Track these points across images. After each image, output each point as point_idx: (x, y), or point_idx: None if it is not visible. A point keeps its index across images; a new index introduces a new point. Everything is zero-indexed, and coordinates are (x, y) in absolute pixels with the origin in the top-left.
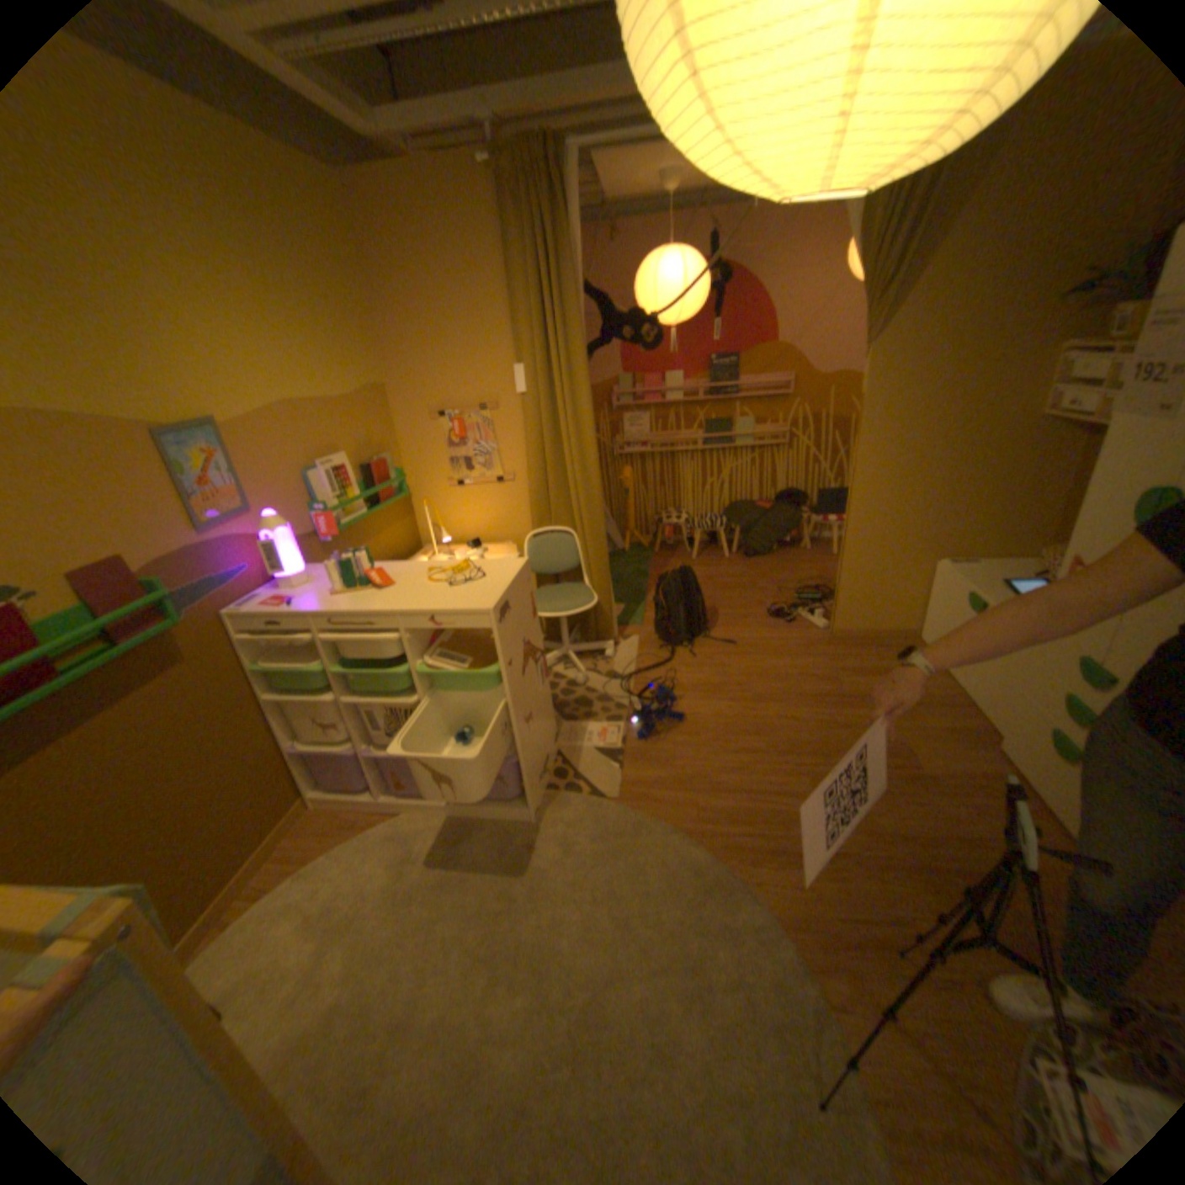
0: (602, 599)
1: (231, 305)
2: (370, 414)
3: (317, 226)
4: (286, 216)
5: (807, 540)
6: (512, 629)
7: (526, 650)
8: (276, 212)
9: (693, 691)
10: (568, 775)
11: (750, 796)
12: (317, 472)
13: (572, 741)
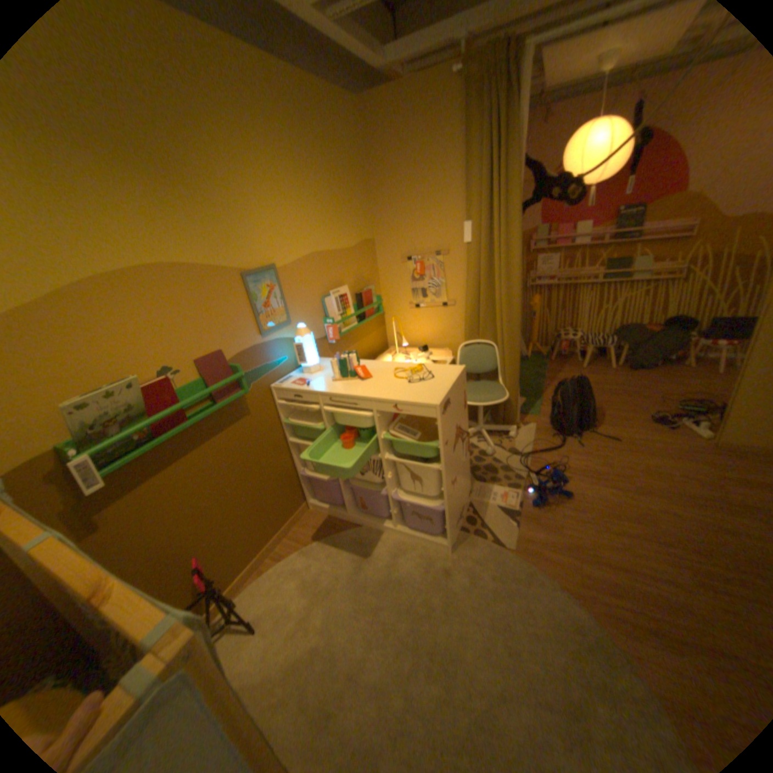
0: (512, 395)
1: (290, 191)
2: (364, 259)
3: (342, 134)
4: (325, 129)
5: (694, 359)
6: (450, 418)
7: (458, 433)
8: (319, 127)
9: (581, 475)
10: (477, 523)
11: (631, 575)
12: (330, 297)
13: (481, 498)
